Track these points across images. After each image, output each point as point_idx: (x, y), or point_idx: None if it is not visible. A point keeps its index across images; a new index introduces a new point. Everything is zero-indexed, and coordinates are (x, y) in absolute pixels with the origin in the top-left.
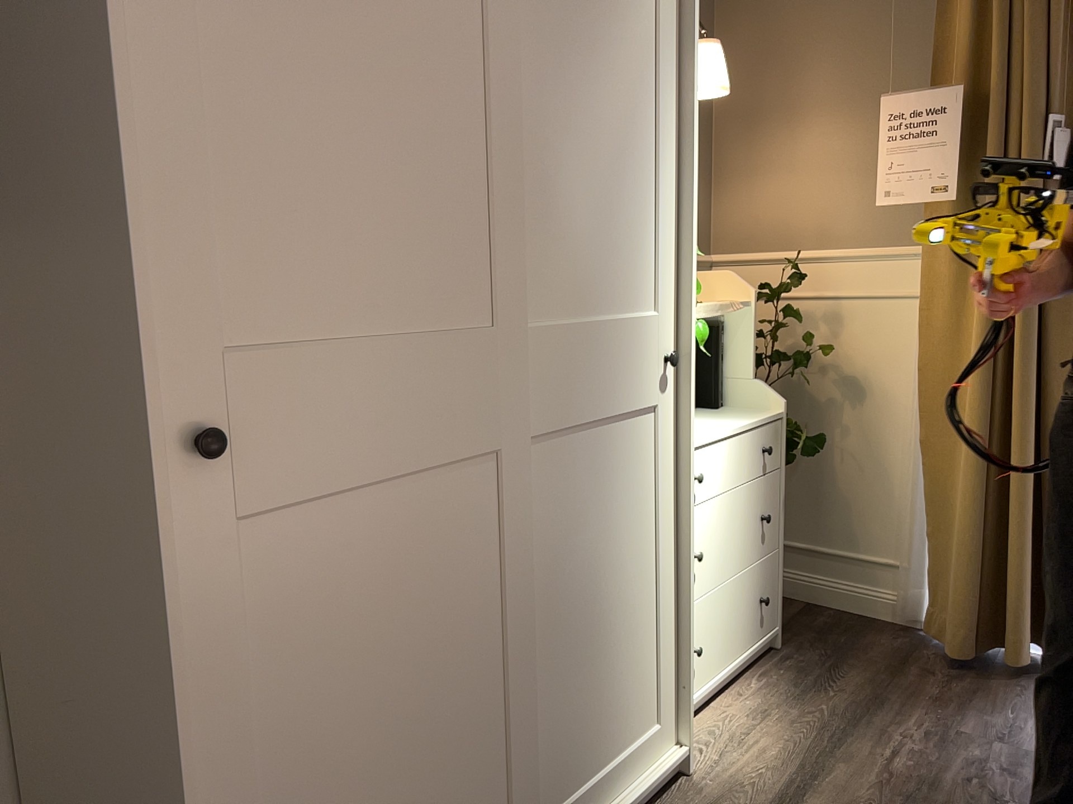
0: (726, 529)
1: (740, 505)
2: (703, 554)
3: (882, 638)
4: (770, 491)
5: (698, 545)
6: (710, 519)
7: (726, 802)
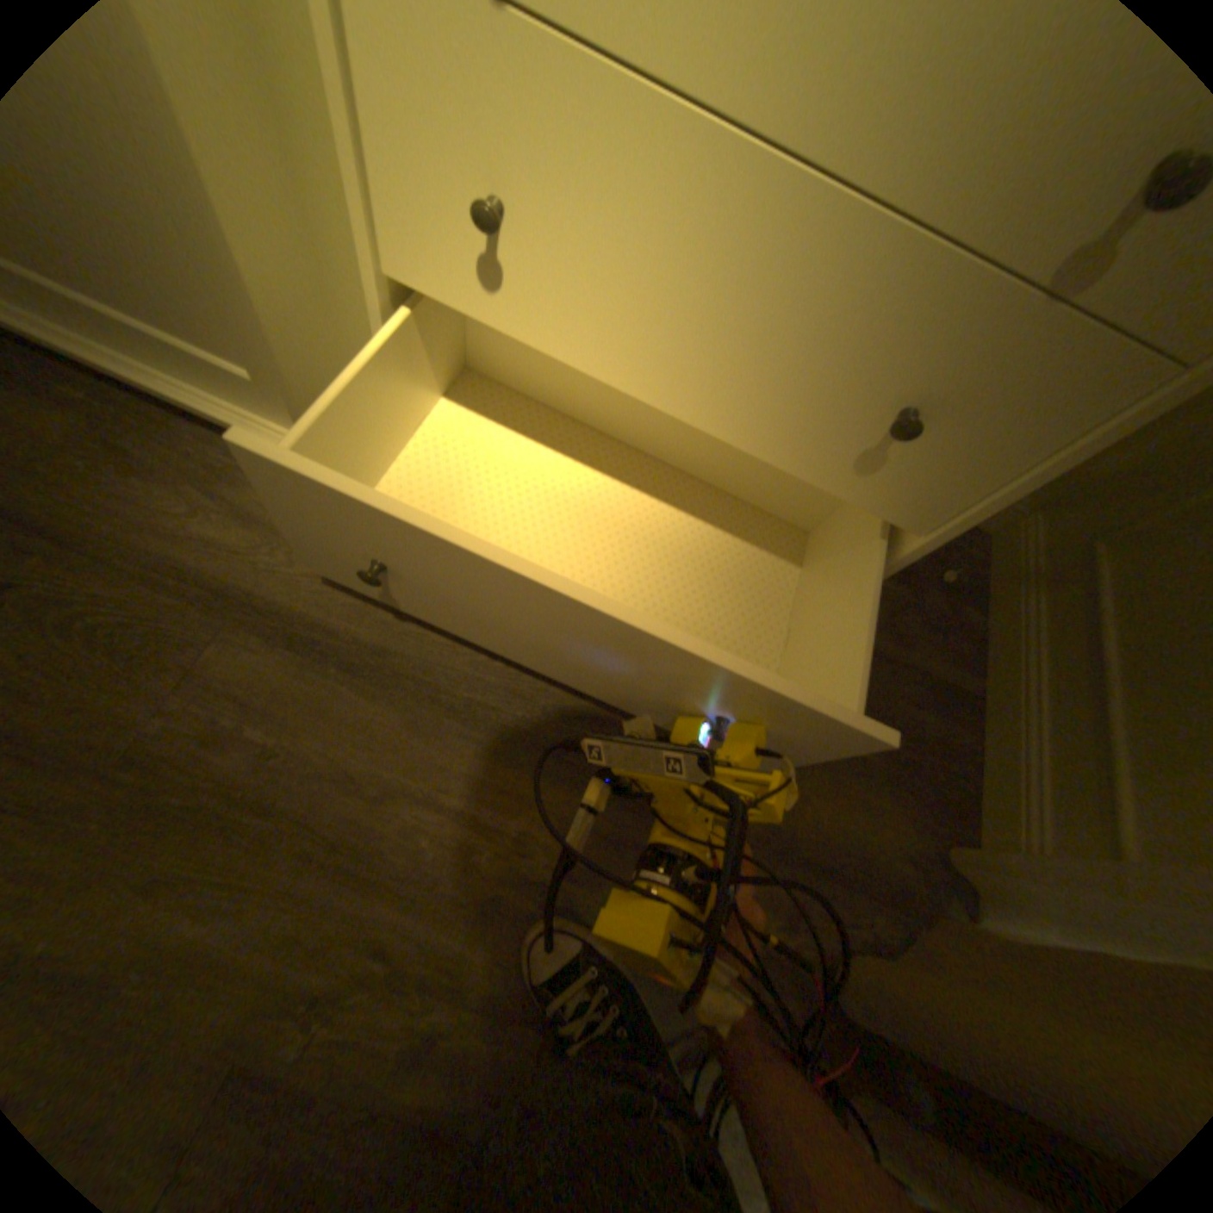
0: (684, 266)
1: (802, 251)
2: (487, 208)
3: (908, 830)
4: (1022, 367)
5: (514, 178)
6: (597, 144)
7: (260, 536)
